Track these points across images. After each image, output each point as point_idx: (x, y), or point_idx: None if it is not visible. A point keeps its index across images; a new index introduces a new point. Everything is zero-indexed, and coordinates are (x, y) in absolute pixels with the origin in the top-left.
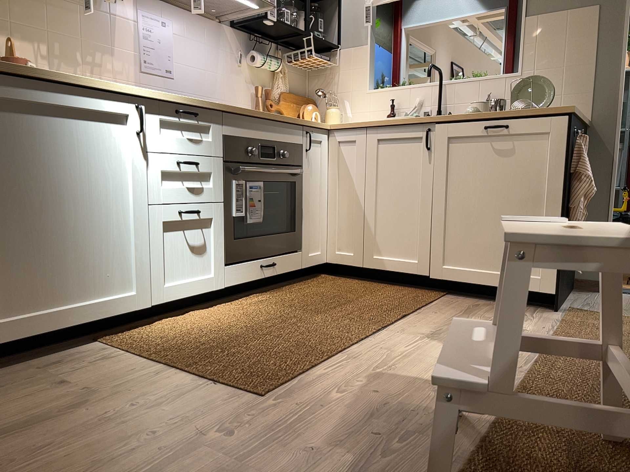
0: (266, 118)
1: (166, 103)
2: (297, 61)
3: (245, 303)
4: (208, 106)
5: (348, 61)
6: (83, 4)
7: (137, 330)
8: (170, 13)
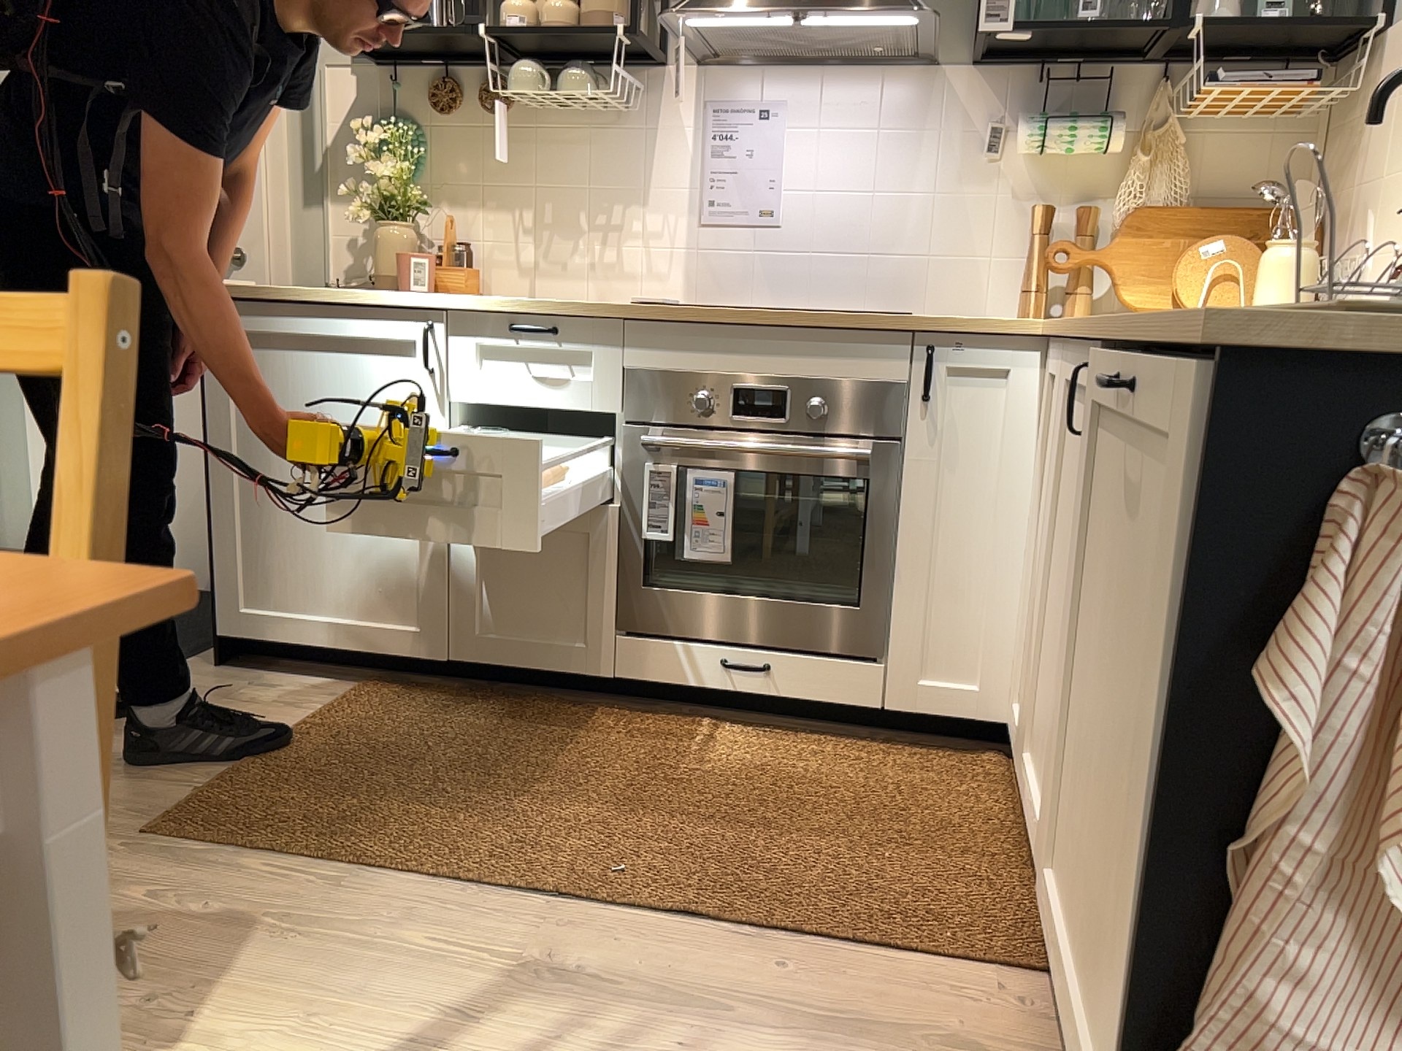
0: (756, 324)
1: (486, 314)
2: (1192, 107)
3: (632, 728)
4: (576, 311)
5: (1395, 69)
6: (591, 120)
7: (423, 693)
8: (778, 80)
